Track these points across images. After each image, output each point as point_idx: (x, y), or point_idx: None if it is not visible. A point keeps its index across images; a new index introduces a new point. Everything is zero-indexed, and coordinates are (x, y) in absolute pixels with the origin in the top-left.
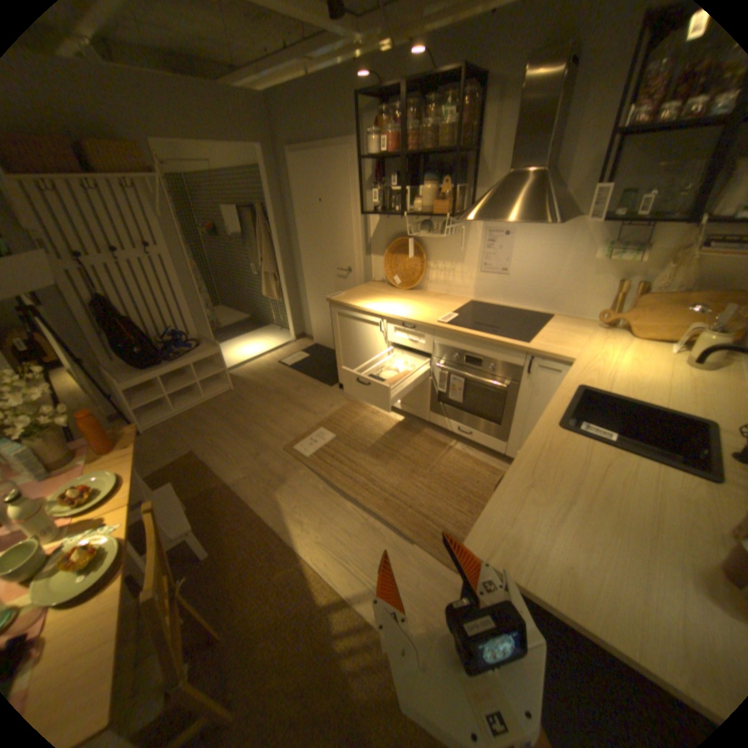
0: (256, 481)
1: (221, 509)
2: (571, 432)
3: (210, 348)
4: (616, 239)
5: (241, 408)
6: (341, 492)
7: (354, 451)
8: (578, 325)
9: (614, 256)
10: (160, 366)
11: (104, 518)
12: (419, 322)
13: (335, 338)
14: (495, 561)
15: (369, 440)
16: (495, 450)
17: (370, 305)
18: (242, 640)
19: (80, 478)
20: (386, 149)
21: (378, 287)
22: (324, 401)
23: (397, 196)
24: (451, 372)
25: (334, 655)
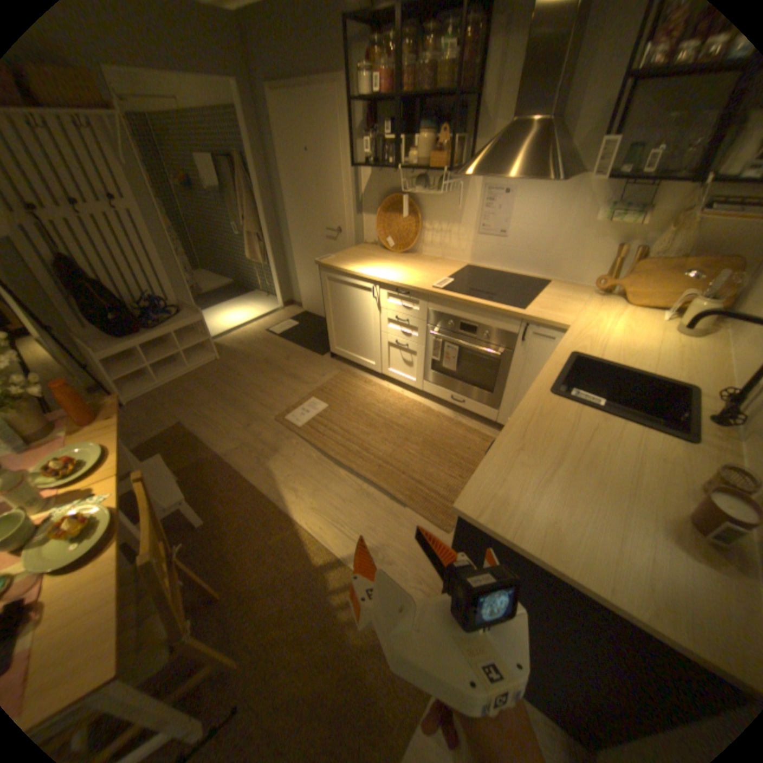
0: (248, 451)
1: (213, 479)
2: (562, 398)
3: (191, 314)
4: (619, 200)
5: (229, 378)
6: (335, 460)
7: (347, 421)
8: (574, 291)
9: (615, 219)
10: (138, 334)
11: (92, 488)
12: (413, 287)
13: (325, 305)
14: (485, 518)
15: (361, 410)
16: (487, 417)
17: (361, 269)
18: (241, 599)
19: (62, 450)
20: (378, 89)
21: (370, 249)
22: (315, 370)
23: (390, 146)
24: (445, 340)
25: (330, 609)
